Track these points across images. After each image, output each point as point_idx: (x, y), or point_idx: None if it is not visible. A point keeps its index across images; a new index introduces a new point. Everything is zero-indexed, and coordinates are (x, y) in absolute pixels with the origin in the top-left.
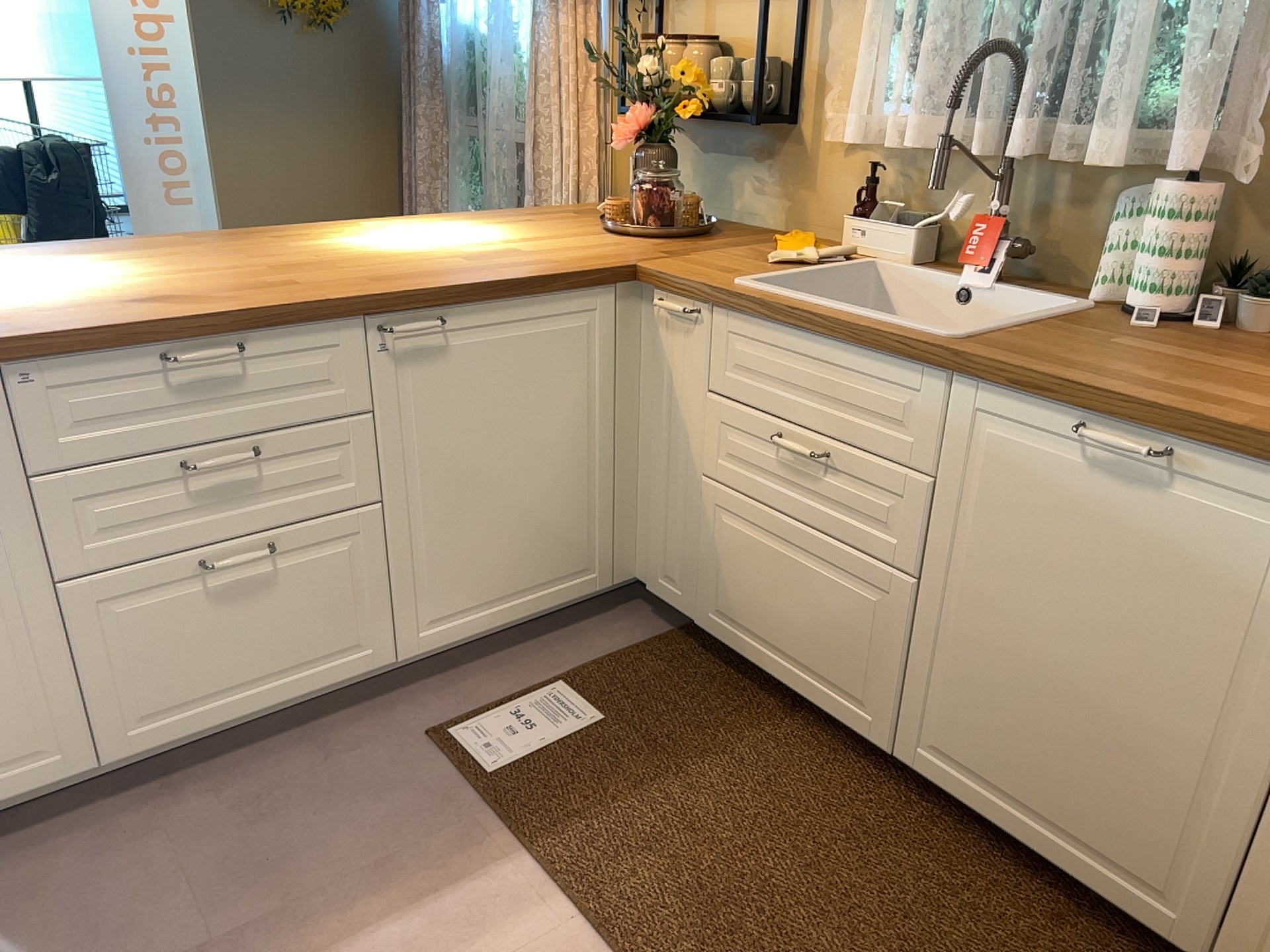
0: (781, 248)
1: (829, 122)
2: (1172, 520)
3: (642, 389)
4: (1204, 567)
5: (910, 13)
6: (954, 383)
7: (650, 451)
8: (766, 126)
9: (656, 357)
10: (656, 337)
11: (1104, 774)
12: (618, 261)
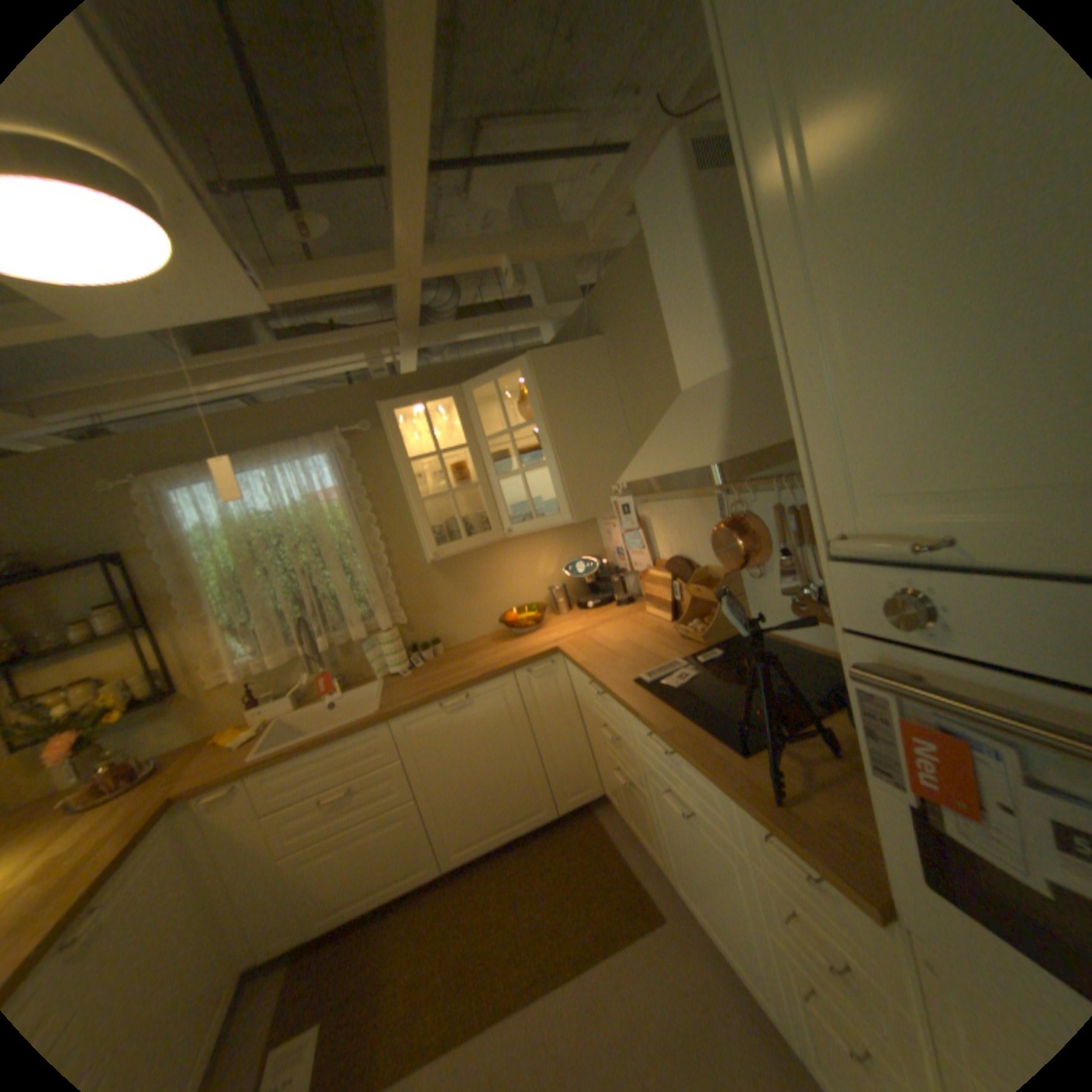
0: (222, 743)
1: (202, 680)
2: (478, 711)
3: (199, 859)
4: (492, 716)
5: (231, 621)
6: (389, 724)
7: (222, 886)
8: (153, 700)
9: (207, 833)
10: (202, 822)
11: (505, 796)
12: (154, 804)
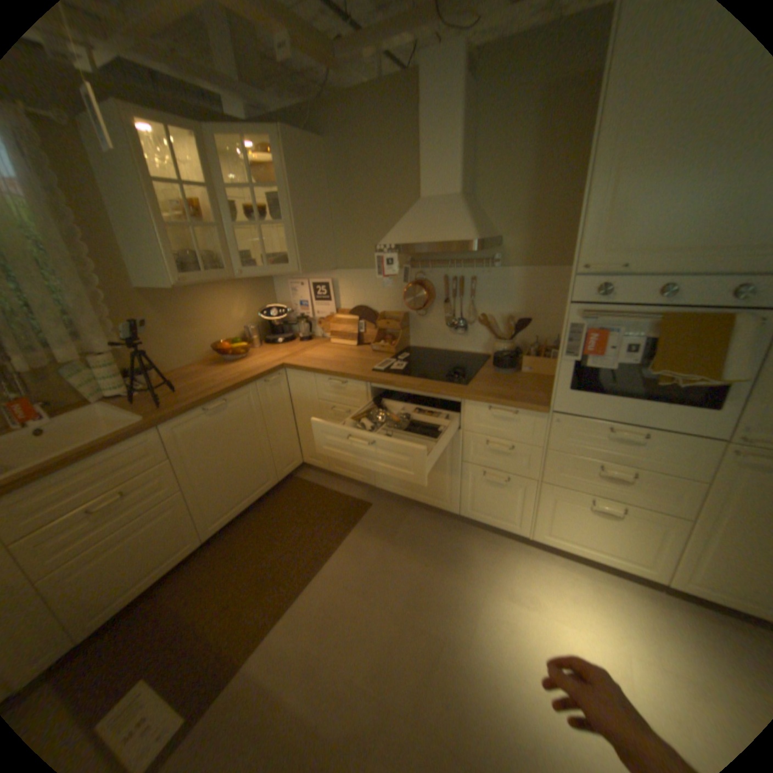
0: None
1: None
2: (231, 413)
3: None
4: (240, 416)
5: None
6: (158, 430)
7: None
8: None
9: None
10: None
11: (248, 474)
12: None
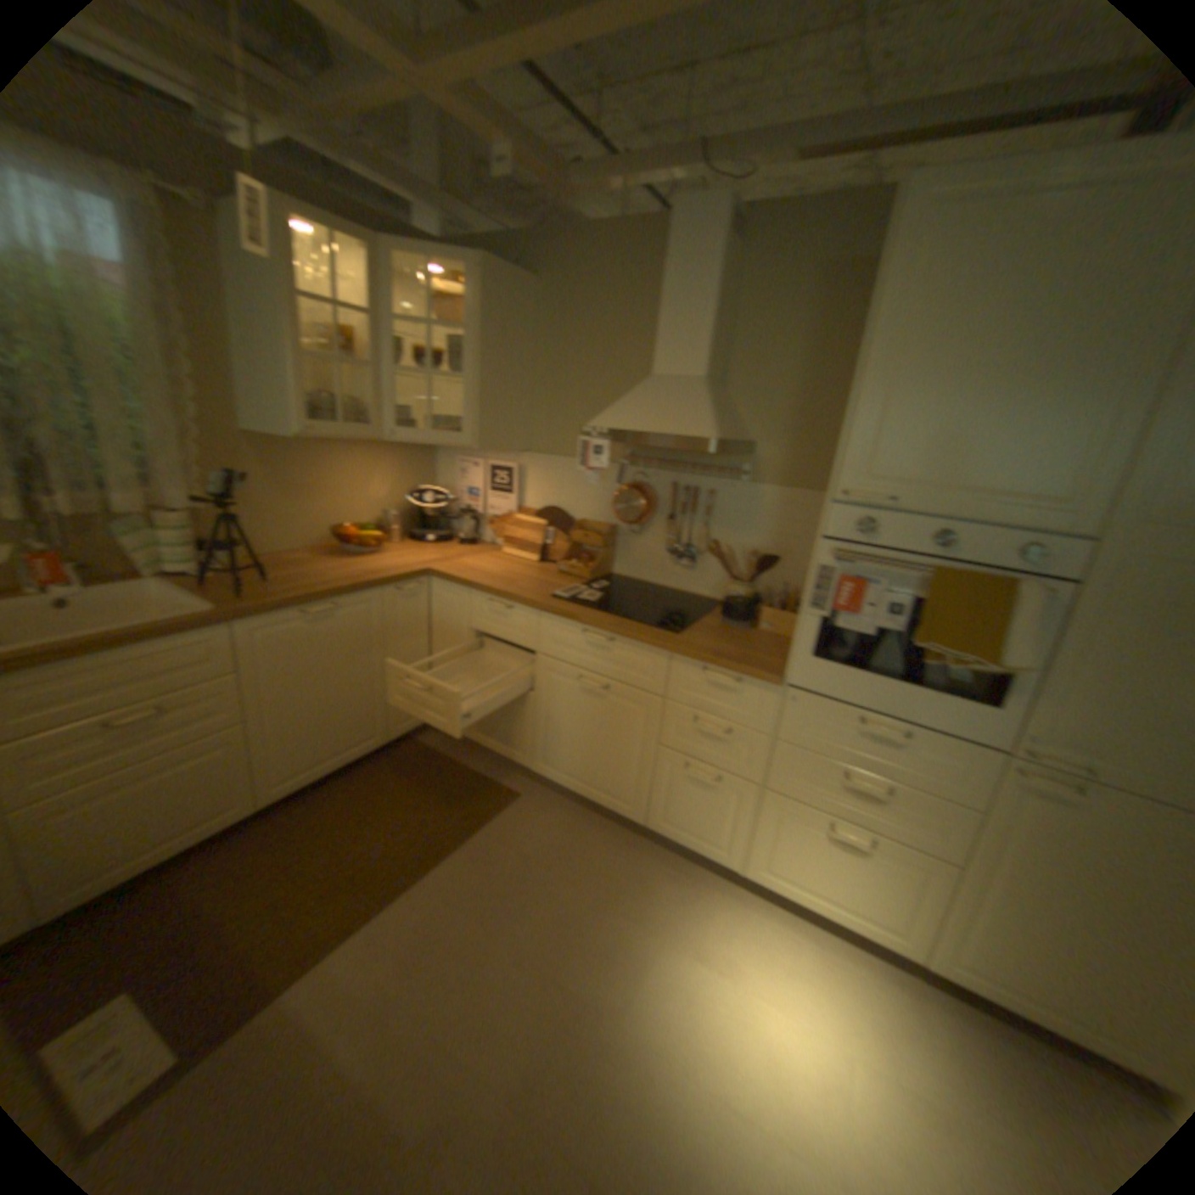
0: None
1: None
2: (336, 625)
3: None
4: (350, 632)
5: None
6: (227, 628)
7: None
8: None
9: None
10: None
11: (343, 721)
12: None
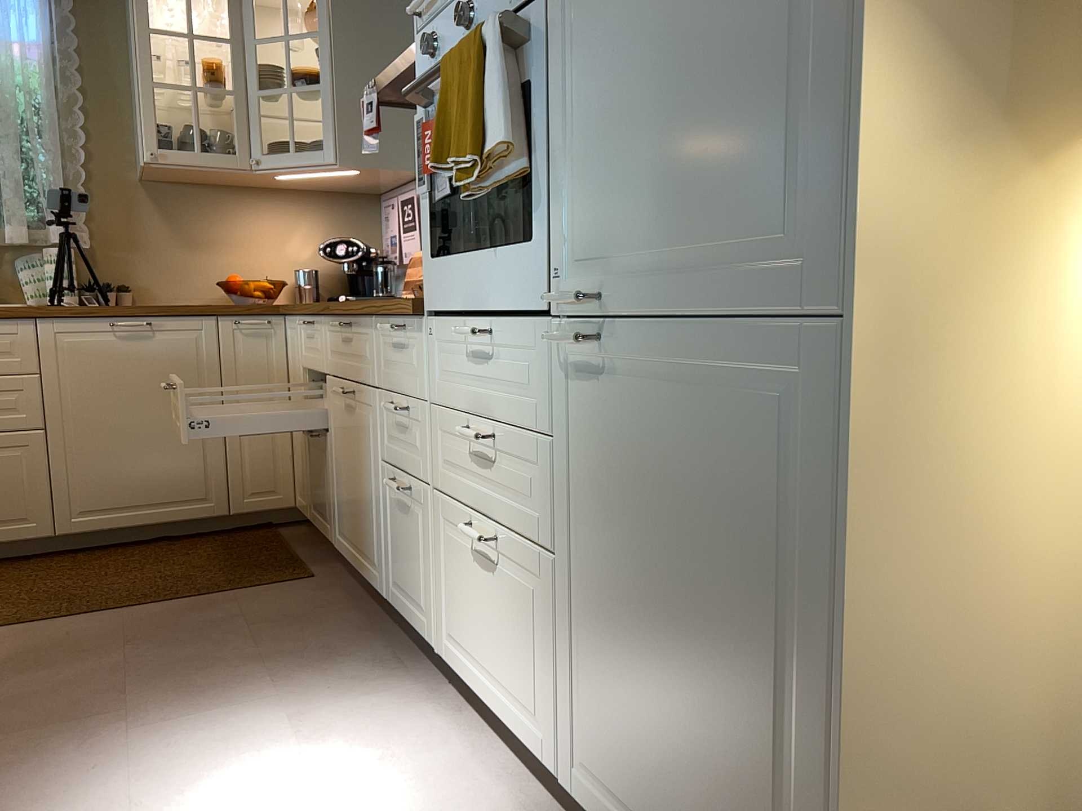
0: None
1: None
2: (159, 347)
3: None
4: (175, 360)
5: None
6: (37, 325)
7: None
8: None
9: None
10: None
11: (167, 464)
12: None
